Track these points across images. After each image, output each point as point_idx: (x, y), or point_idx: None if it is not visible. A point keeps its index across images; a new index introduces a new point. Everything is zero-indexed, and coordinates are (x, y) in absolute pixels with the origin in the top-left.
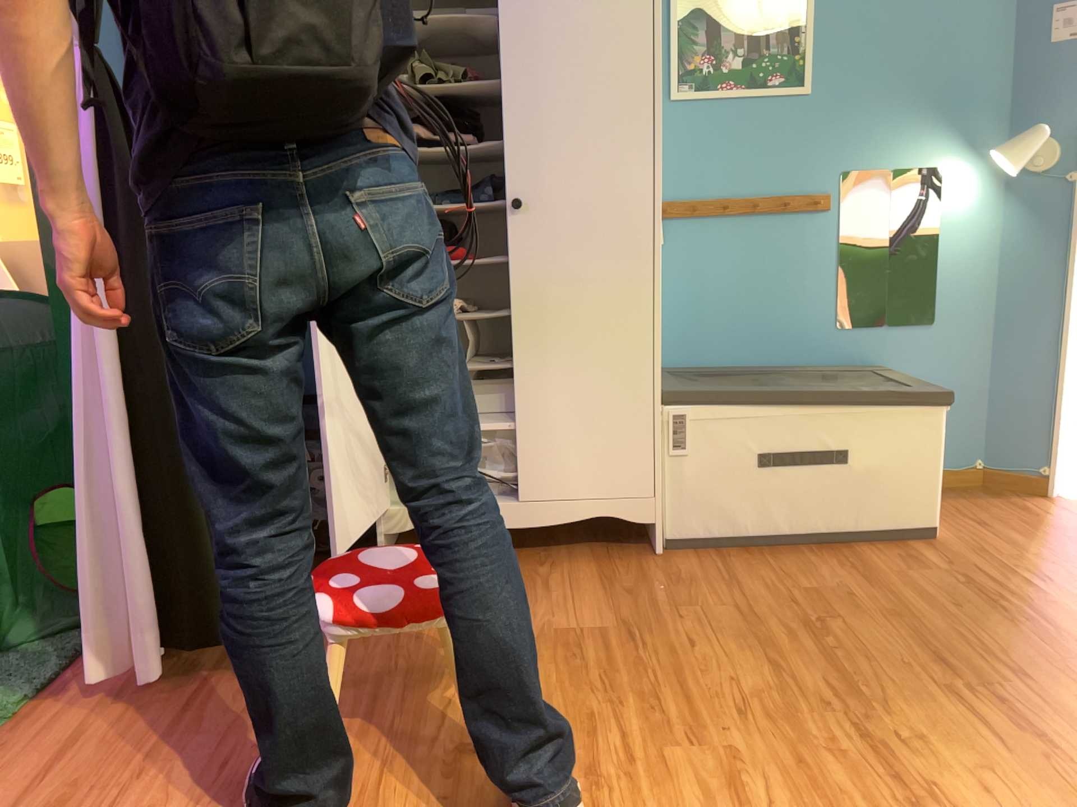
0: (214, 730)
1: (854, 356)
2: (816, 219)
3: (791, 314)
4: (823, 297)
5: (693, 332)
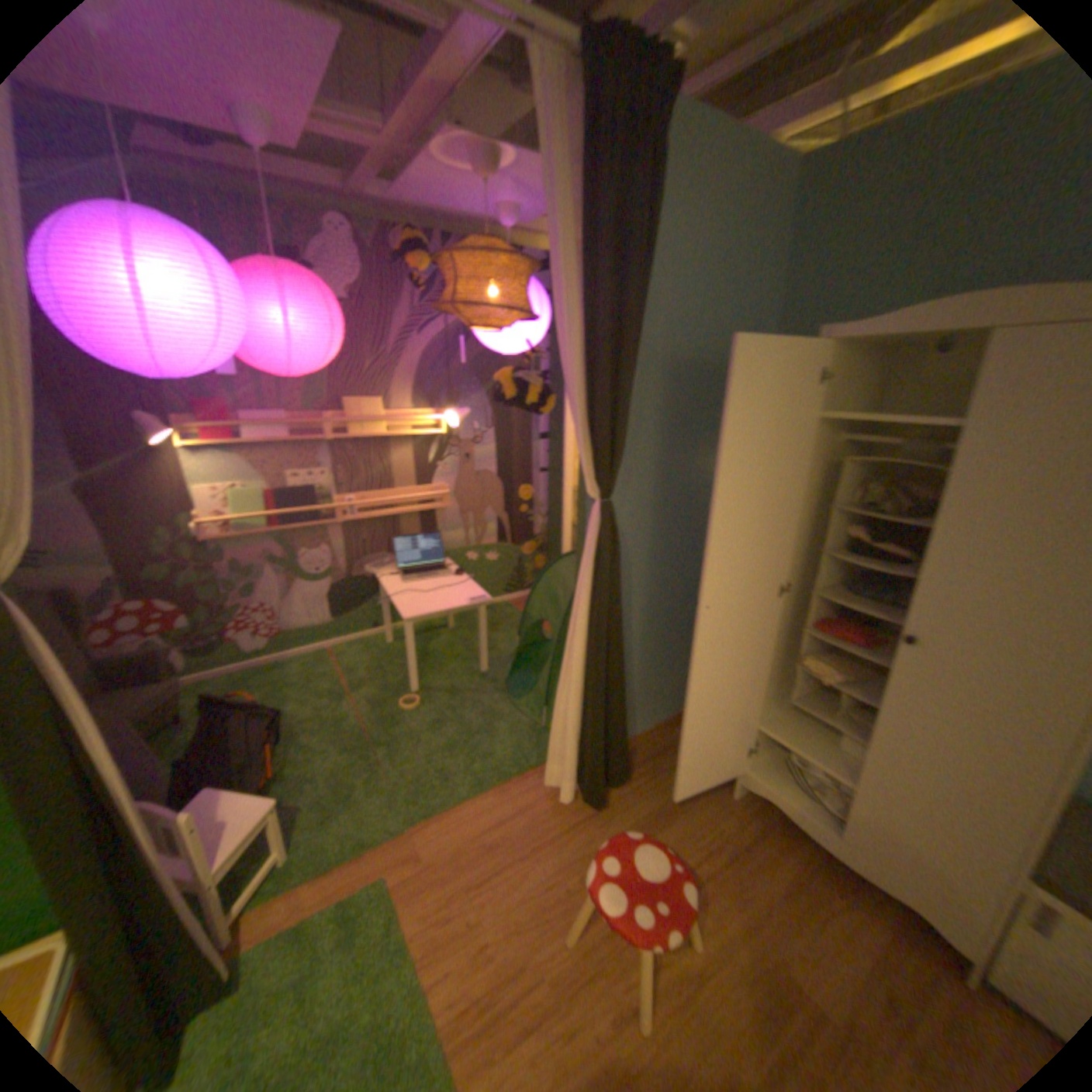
0: (568, 863)
1: None
2: None
3: None
4: None
5: None
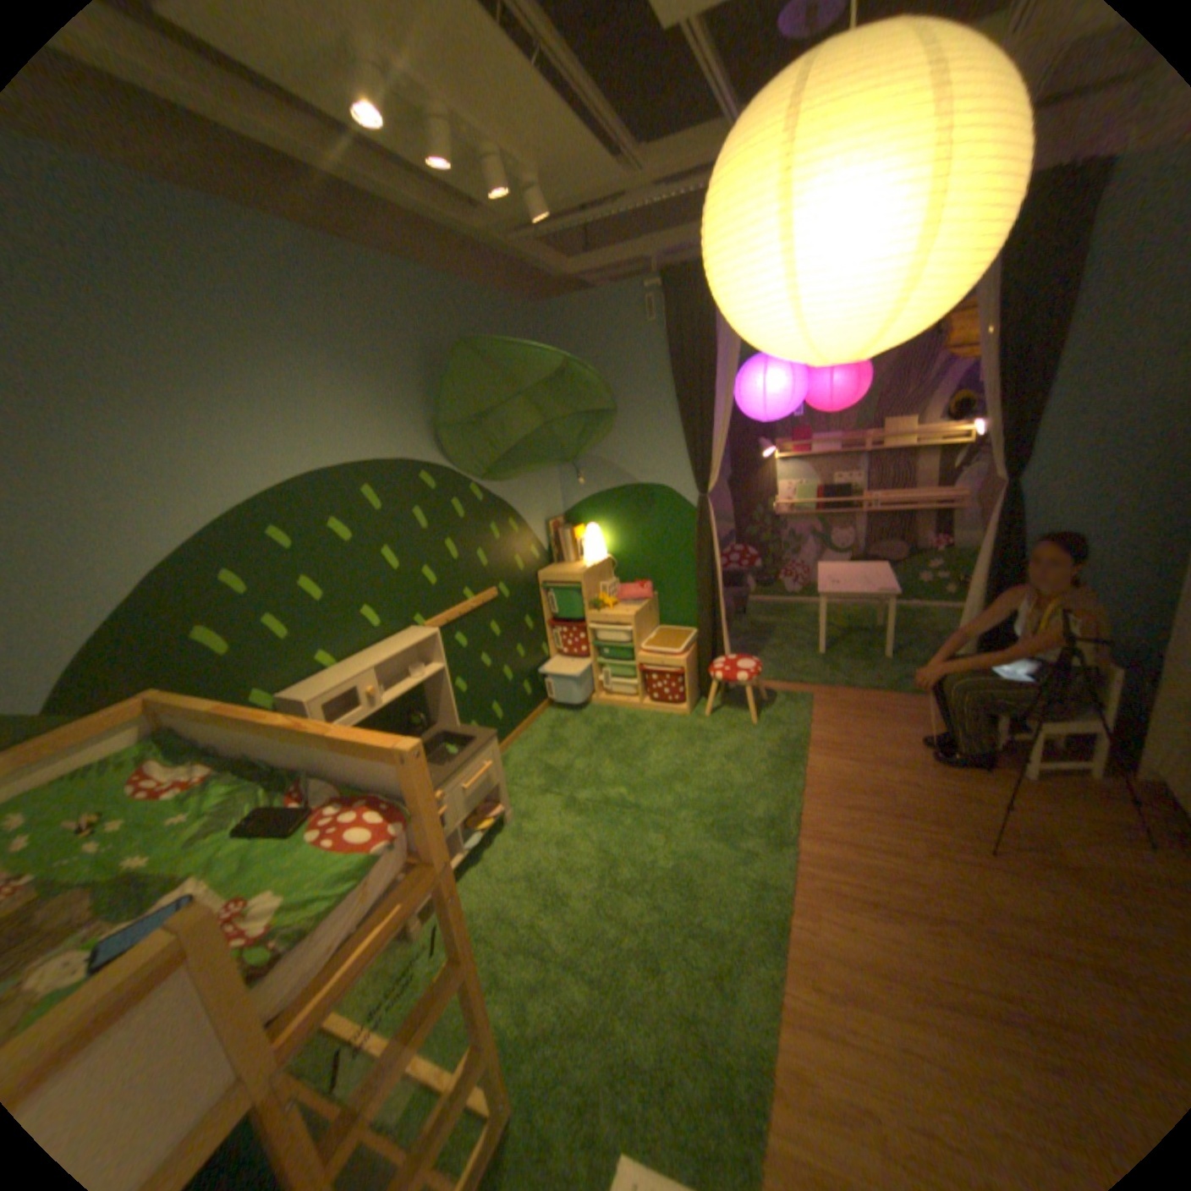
0: (927, 736)
1: None
2: None
3: None
4: None
5: None
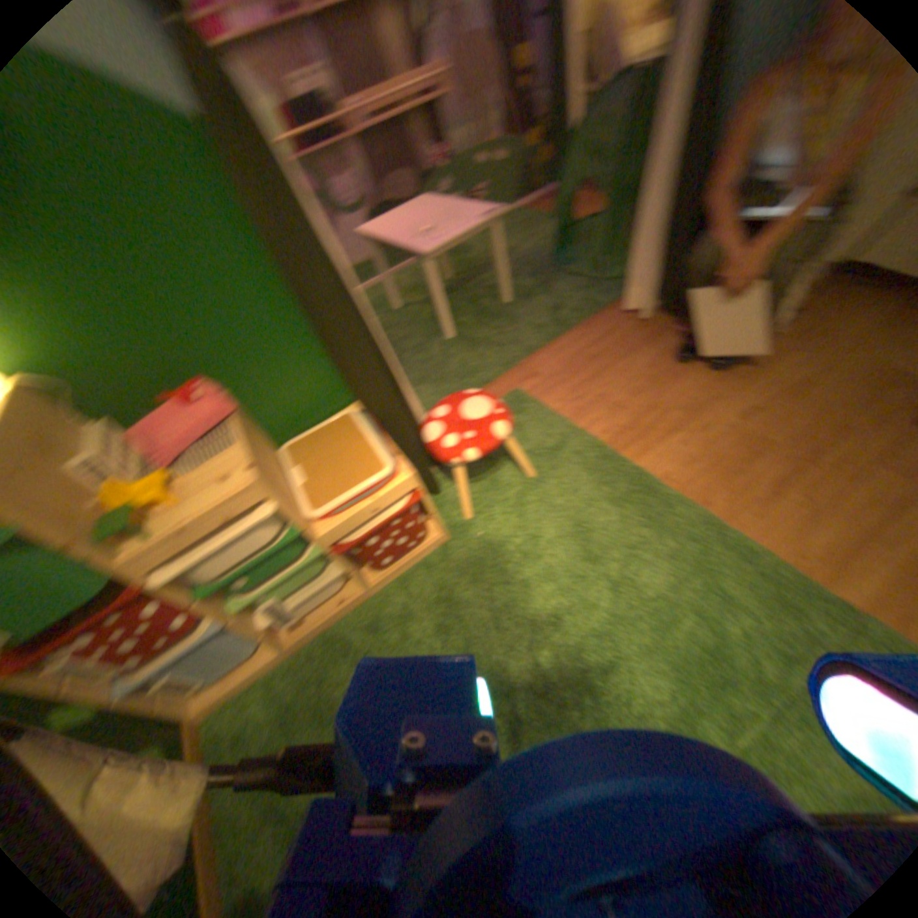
0: (660, 353)
1: None
2: None
3: None
4: None
5: None
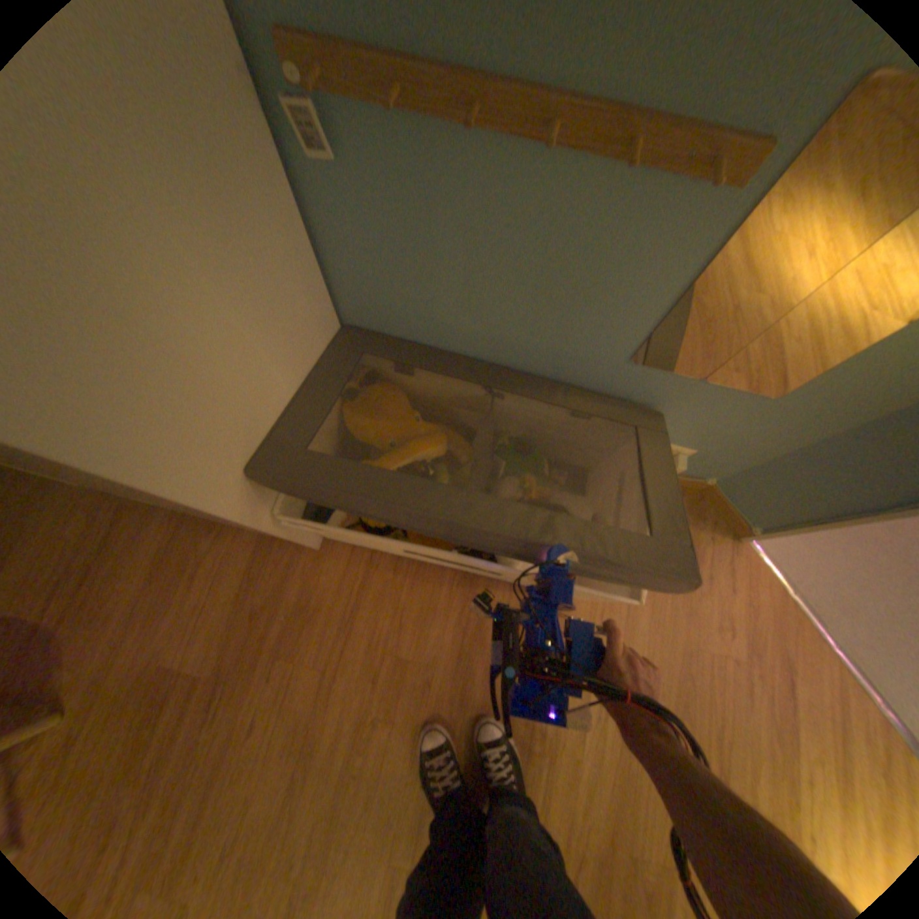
0: None
1: (640, 391)
2: (703, 191)
3: (571, 327)
4: (636, 324)
5: (415, 306)
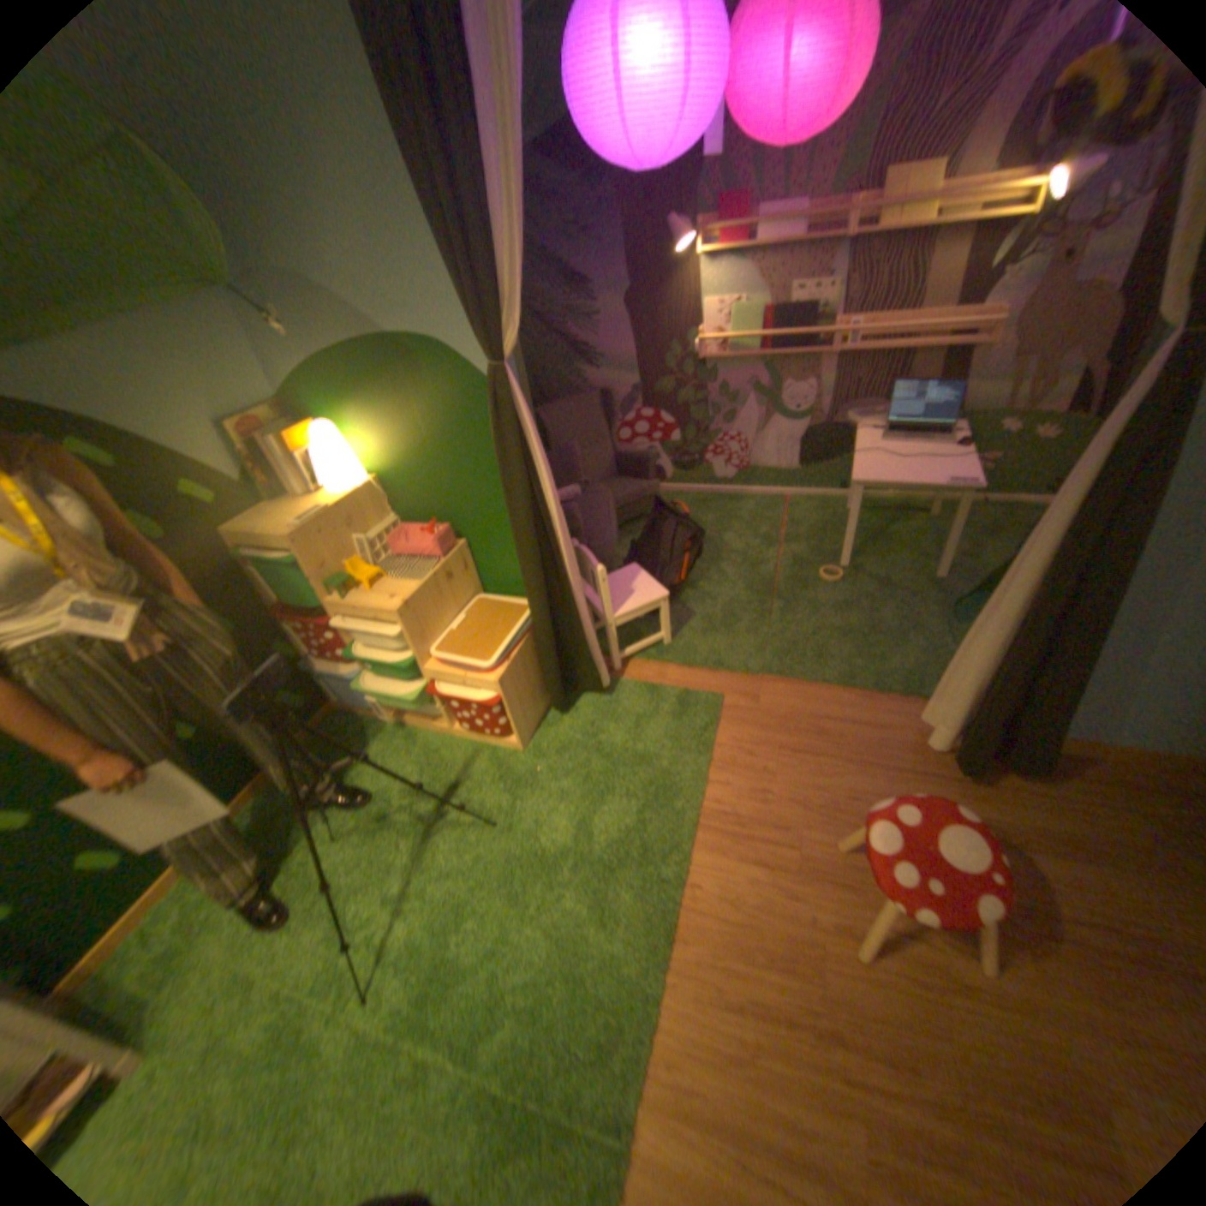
0: (893, 796)
1: None
2: None
3: None
4: None
5: None
